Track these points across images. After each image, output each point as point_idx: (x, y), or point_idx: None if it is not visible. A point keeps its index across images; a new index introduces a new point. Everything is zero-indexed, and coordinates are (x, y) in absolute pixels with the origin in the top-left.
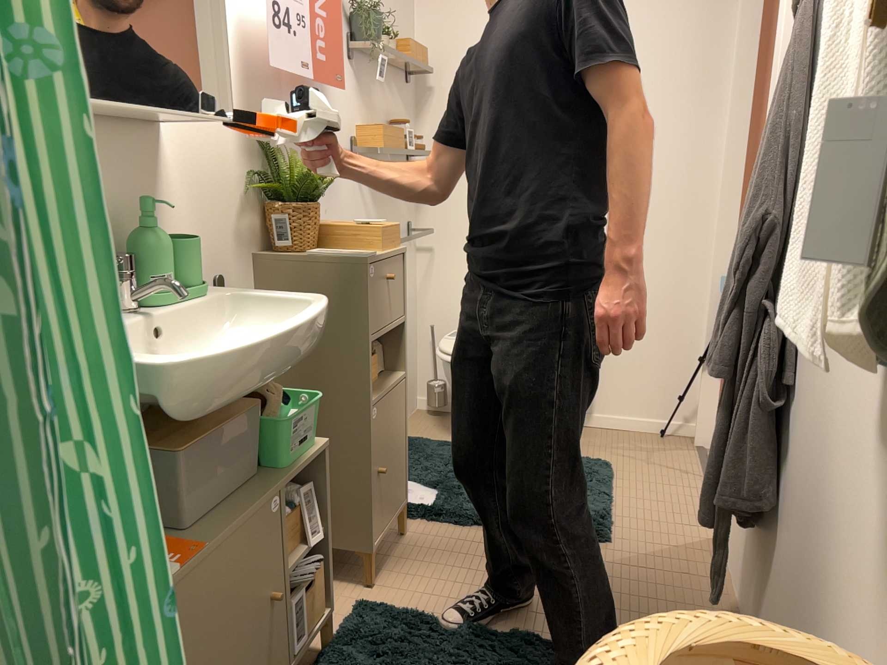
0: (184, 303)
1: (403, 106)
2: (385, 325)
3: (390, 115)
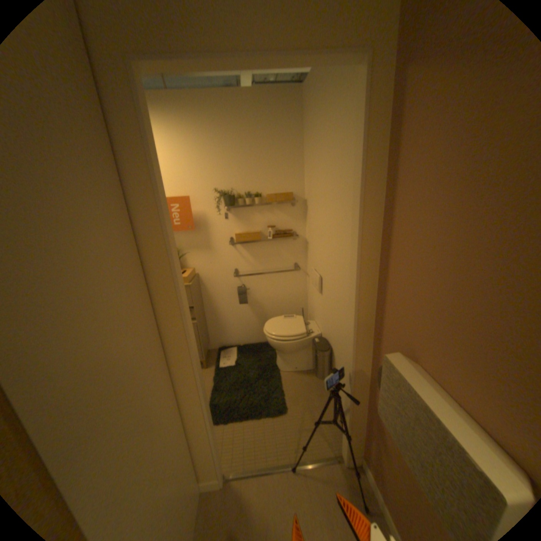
0: None
1: (286, 215)
2: None
3: (270, 222)
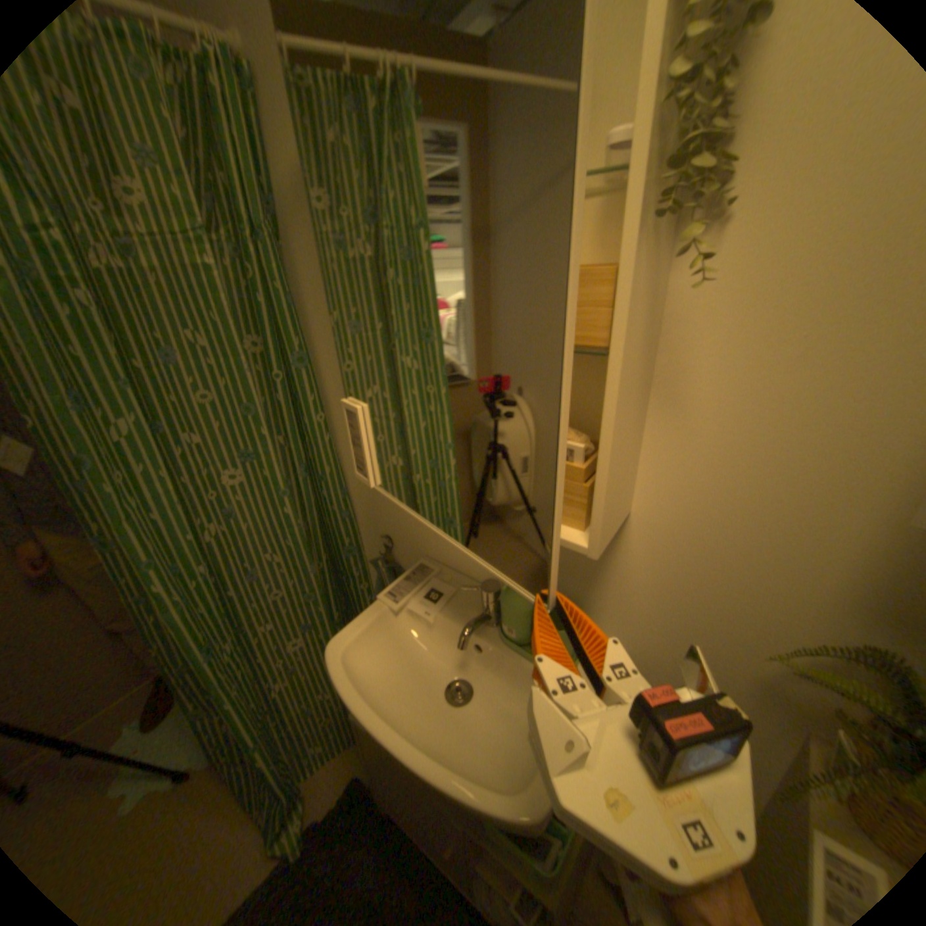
0: (511, 650)
1: None
2: None
3: None
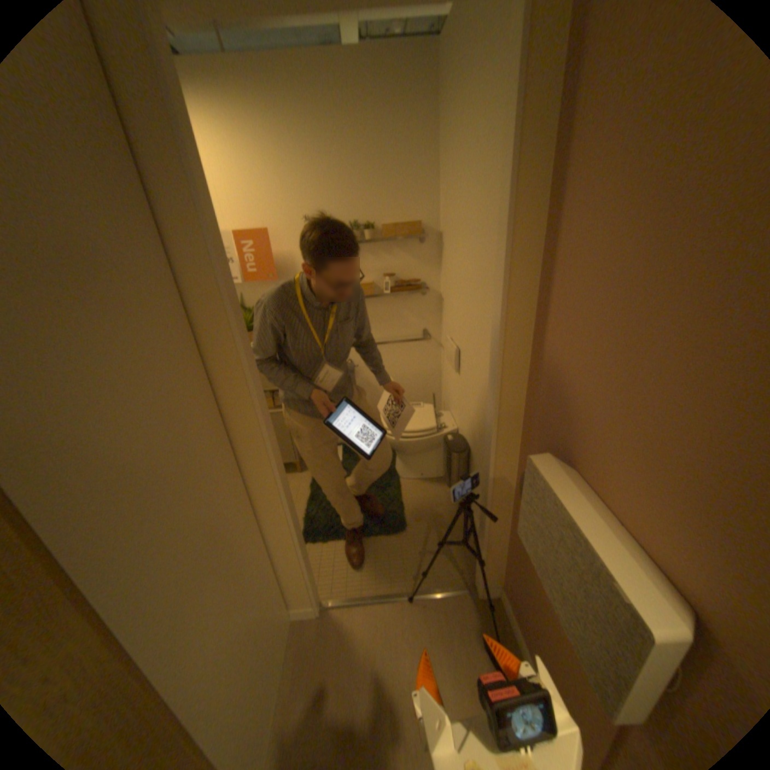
0: None
1: (411, 257)
2: None
3: (387, 267)
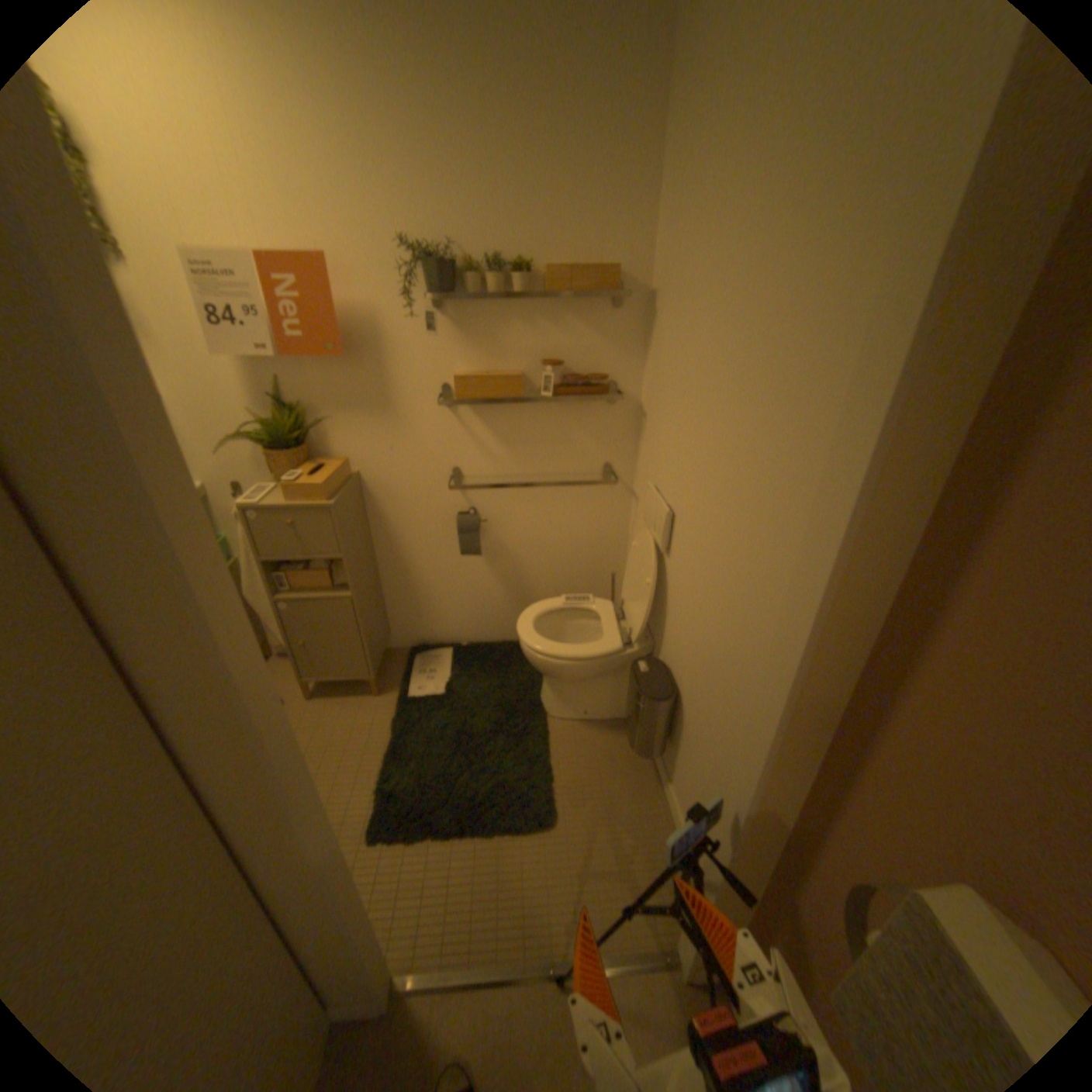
0: None
1: (595, 332)
2: (289, 555)
3: (551, 347)
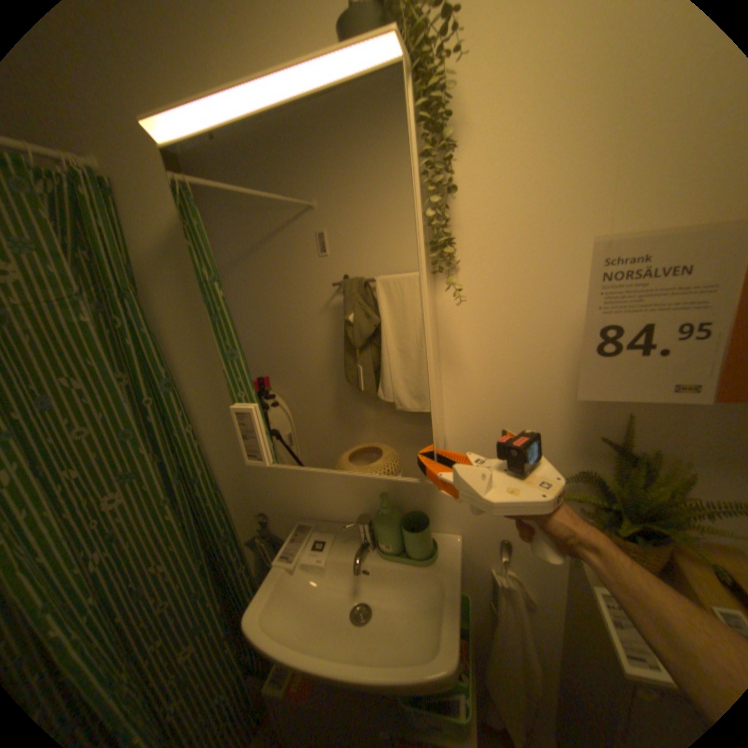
0: (390, 562)
1: None
2: None
3: None
